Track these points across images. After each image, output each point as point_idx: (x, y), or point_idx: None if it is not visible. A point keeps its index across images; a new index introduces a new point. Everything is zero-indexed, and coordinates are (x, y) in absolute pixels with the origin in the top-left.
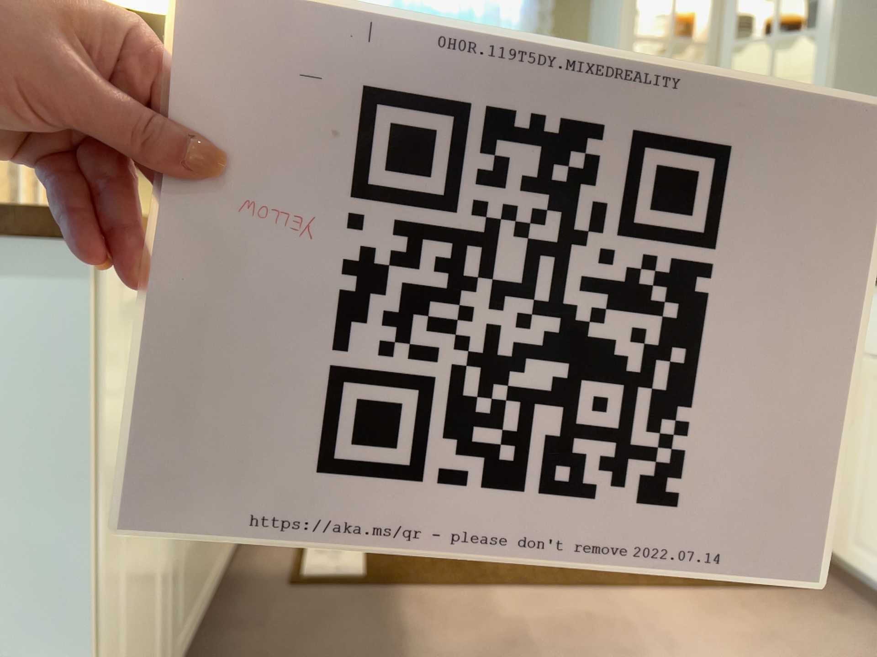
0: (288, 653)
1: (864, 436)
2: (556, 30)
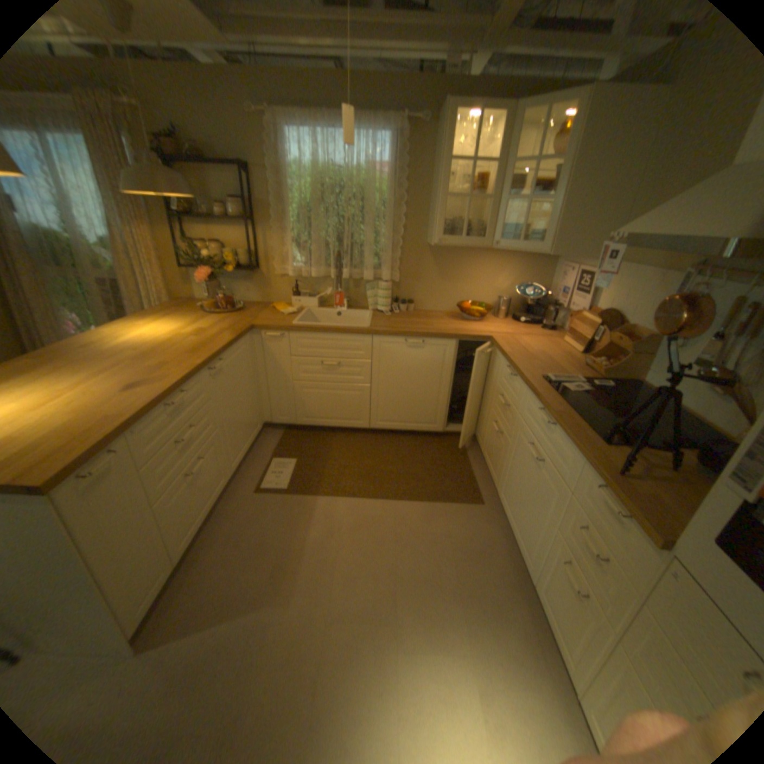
0: (242, 531)
1: (512, 450)
2: (412, 176)
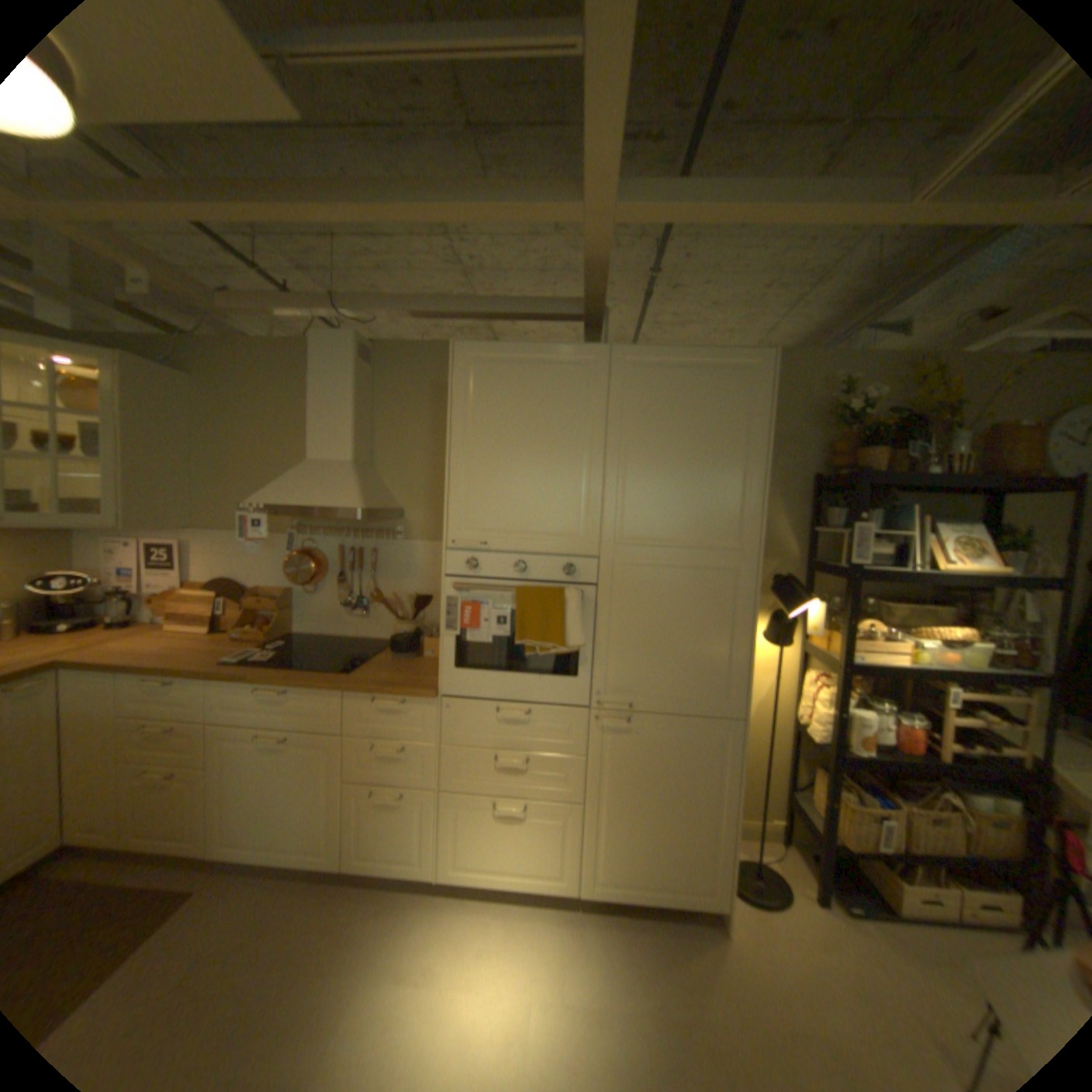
0: None
1: (212, 777)
2: None
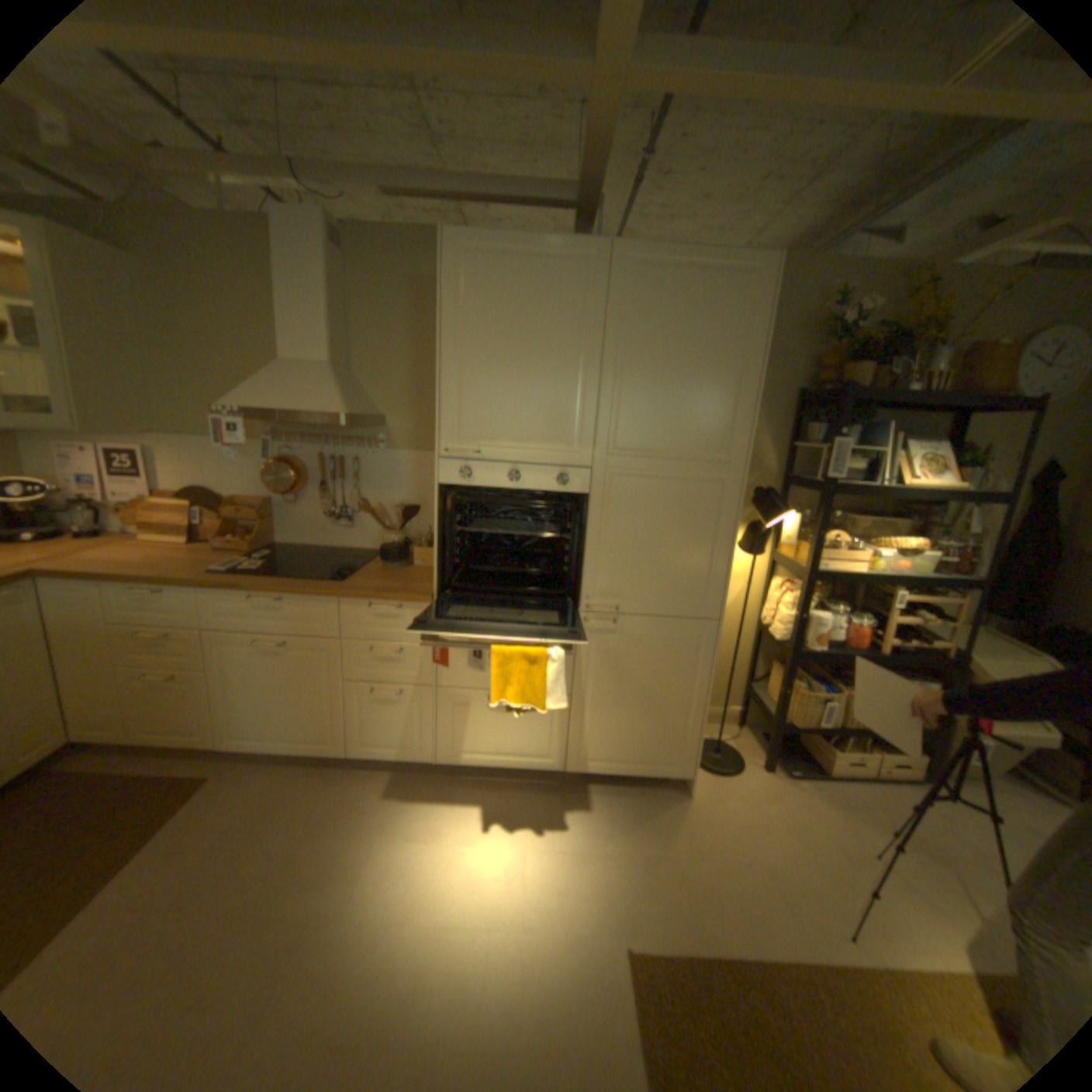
0: None
1: (213, 679)
2: None
